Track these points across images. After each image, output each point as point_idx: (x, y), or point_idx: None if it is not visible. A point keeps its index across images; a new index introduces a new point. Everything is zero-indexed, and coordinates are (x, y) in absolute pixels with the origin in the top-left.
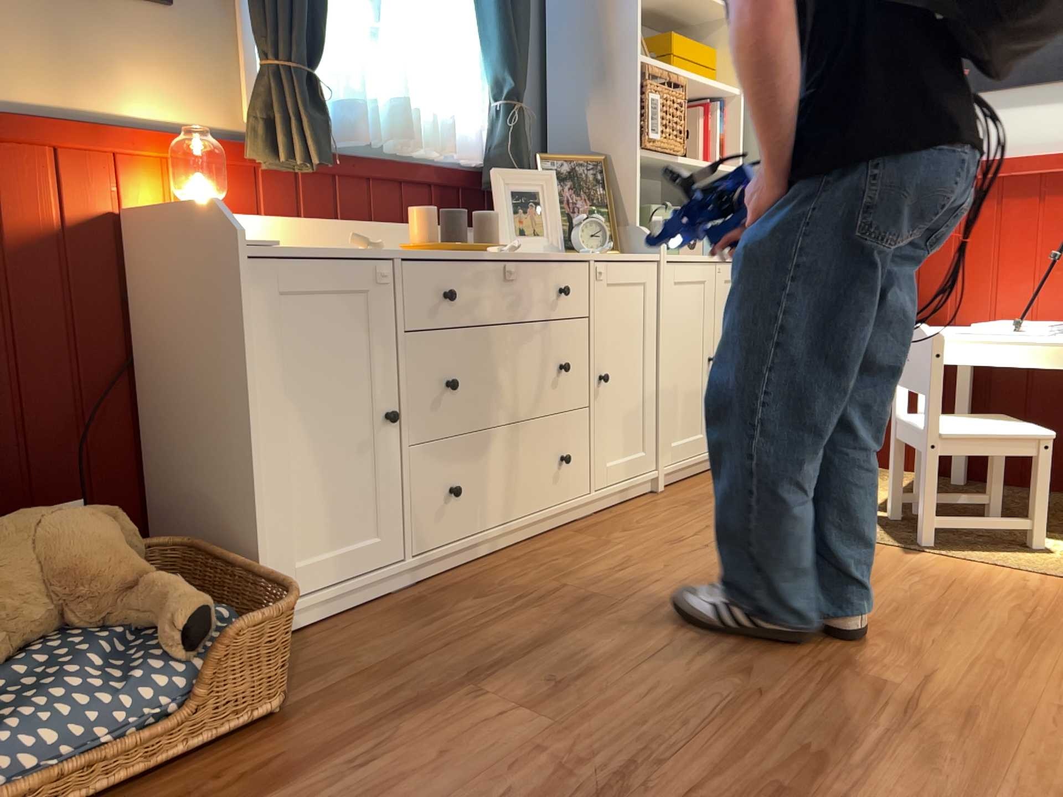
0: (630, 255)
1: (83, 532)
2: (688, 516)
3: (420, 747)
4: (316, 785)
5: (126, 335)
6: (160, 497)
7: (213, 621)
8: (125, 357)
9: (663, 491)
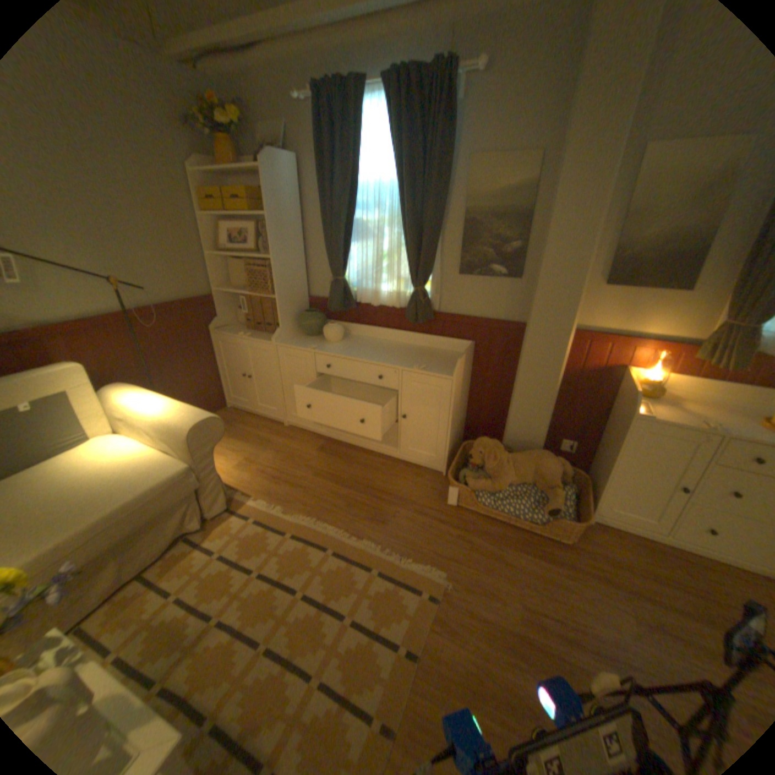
0: None
1: (549, 468)
2: None
3: (590, 592)
4: (555, 571)
5: (612, 403)
6: (597, 456)
7: (564, 512)
8: (608, 410)
9: None
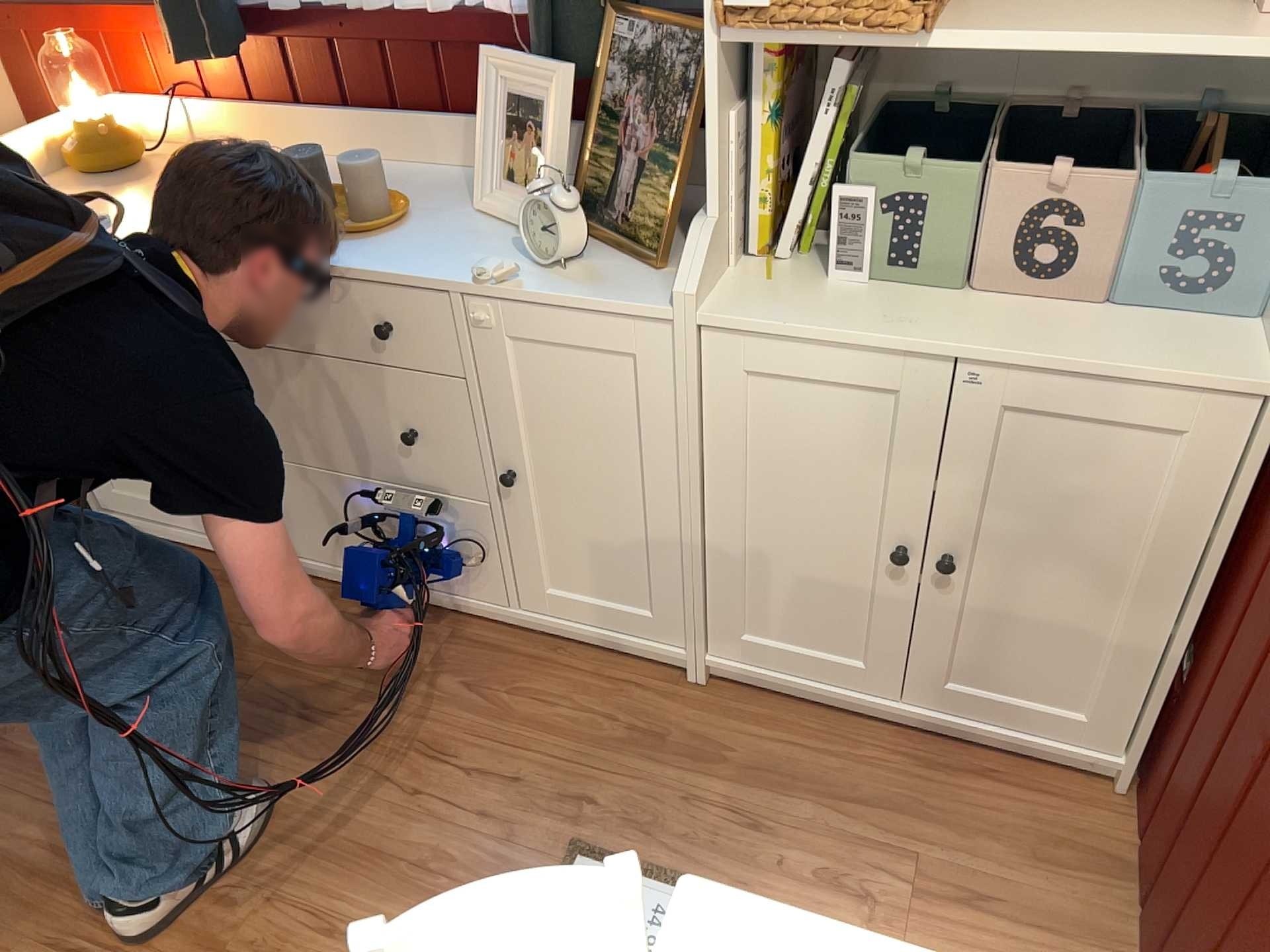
0: (636, 290)
1: None
2: (564, 739)
3: None
4: None
5: None
6: None
7: None
8: None
9: (701, 681)
